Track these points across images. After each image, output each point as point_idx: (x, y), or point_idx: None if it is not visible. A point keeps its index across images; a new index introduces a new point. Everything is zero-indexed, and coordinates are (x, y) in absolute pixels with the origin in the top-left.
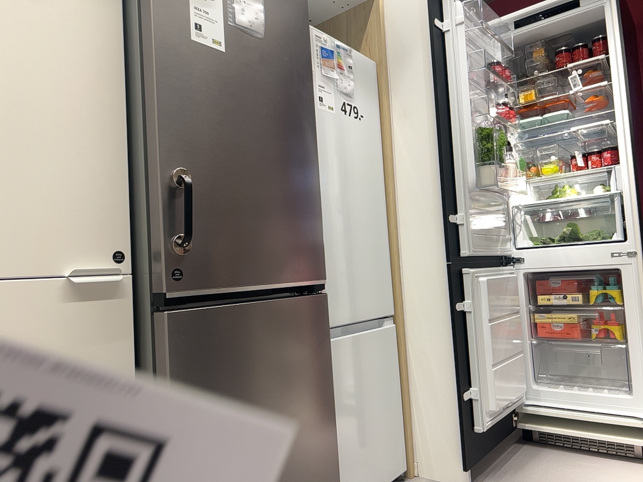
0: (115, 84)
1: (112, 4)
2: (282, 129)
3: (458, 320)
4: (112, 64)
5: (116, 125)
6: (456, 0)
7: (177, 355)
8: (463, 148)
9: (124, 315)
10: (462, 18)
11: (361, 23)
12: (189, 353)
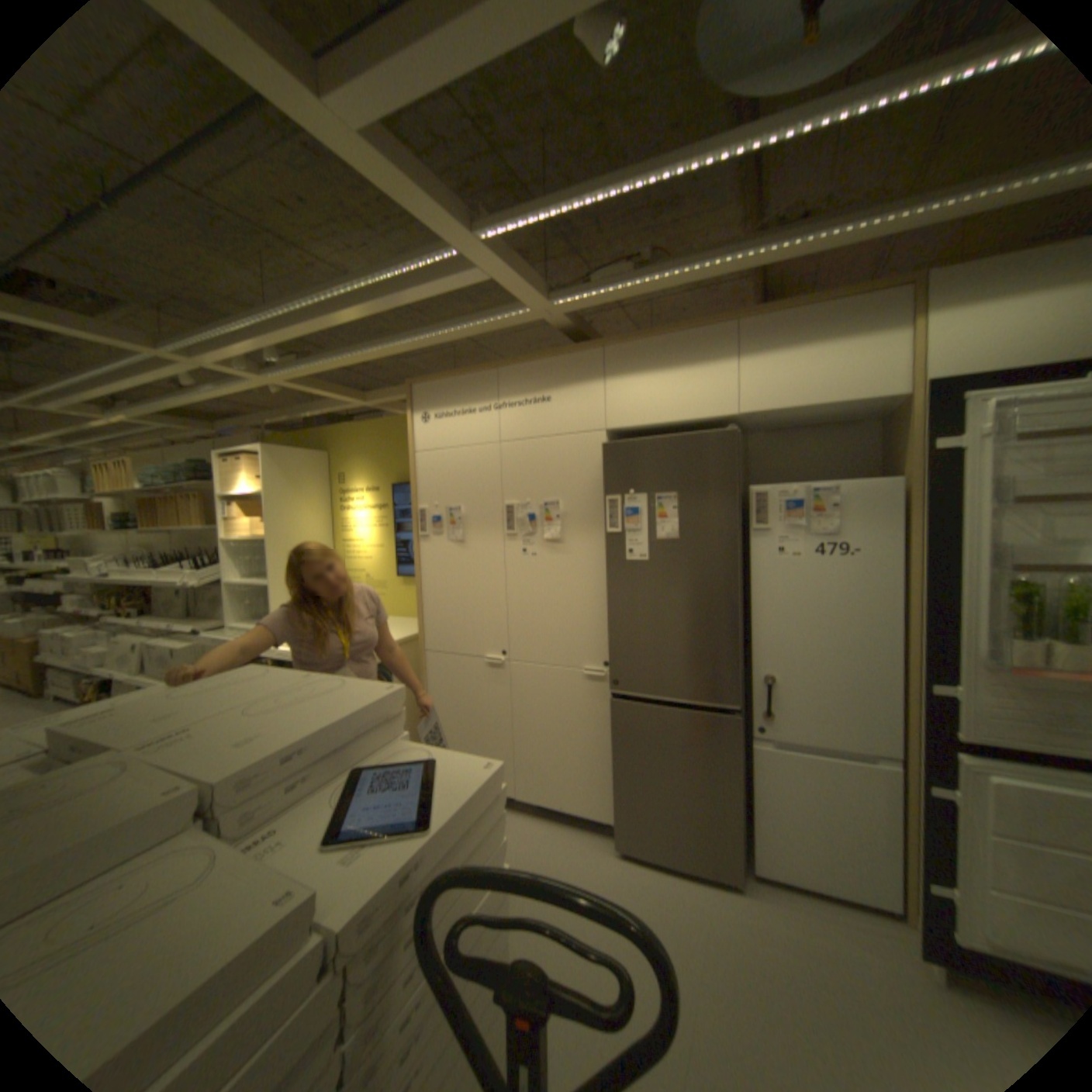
0: (605, 581)
1: (604, 541)
2: (698, 599)
3: (936, 808)
4: (604, 571)
5: (606, 601)
6: (992, 397)
7: (617, 720)
8: (973, 607)
9: (609, 690)
10: (991, 428)
11: (908, 421)
12: (623, 720)
